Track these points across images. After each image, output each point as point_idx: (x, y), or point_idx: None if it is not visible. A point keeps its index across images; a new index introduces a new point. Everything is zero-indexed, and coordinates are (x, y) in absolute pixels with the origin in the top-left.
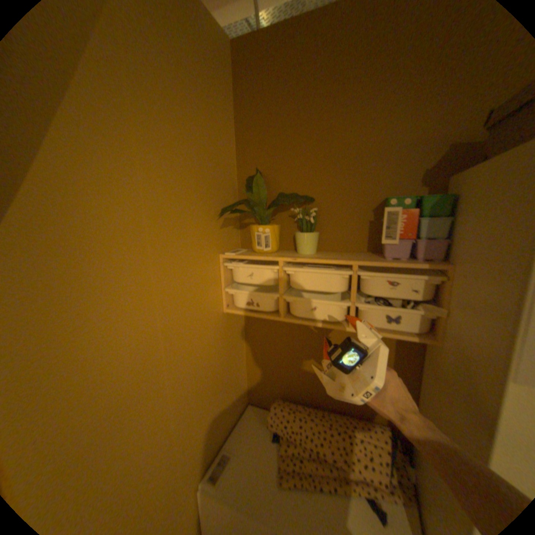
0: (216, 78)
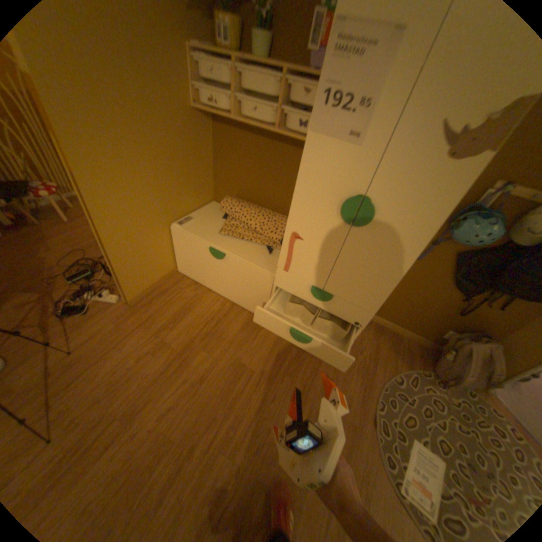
0: None
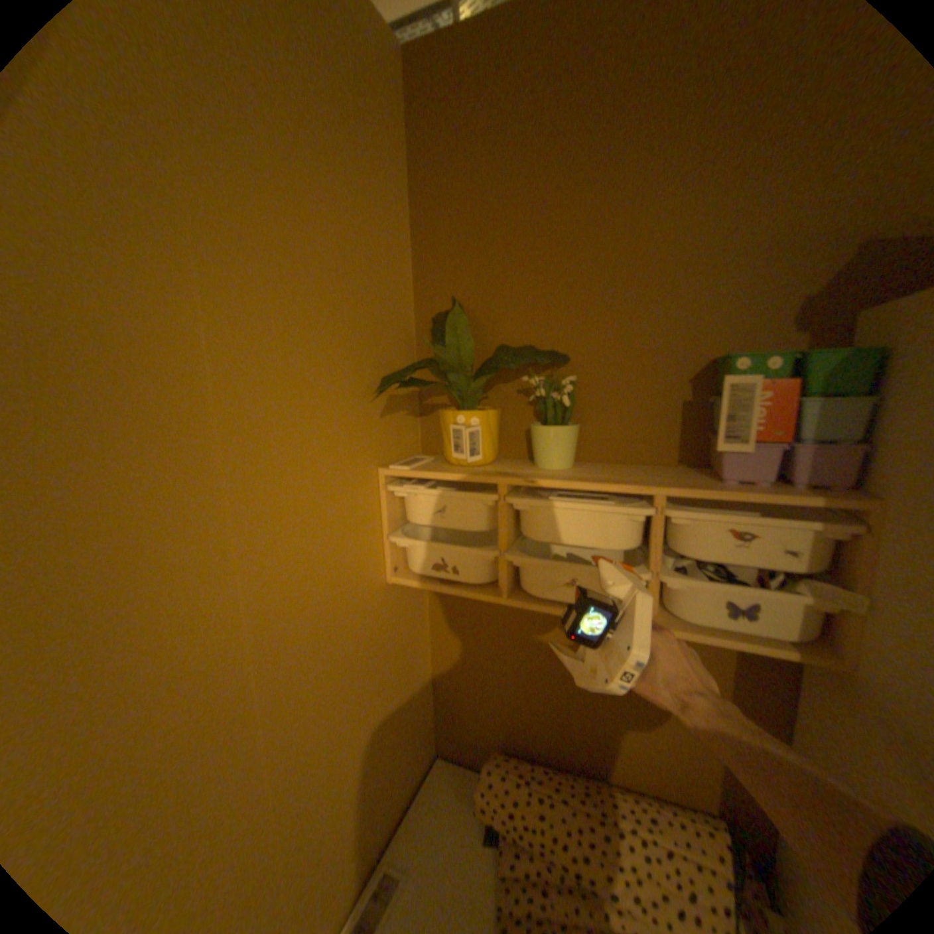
0: (372, 117)
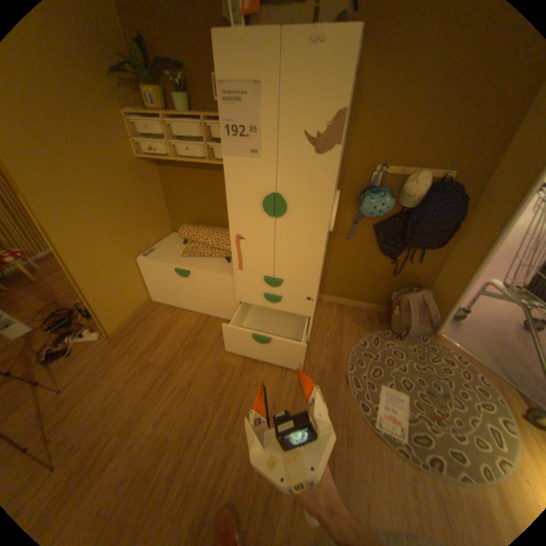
0: None
